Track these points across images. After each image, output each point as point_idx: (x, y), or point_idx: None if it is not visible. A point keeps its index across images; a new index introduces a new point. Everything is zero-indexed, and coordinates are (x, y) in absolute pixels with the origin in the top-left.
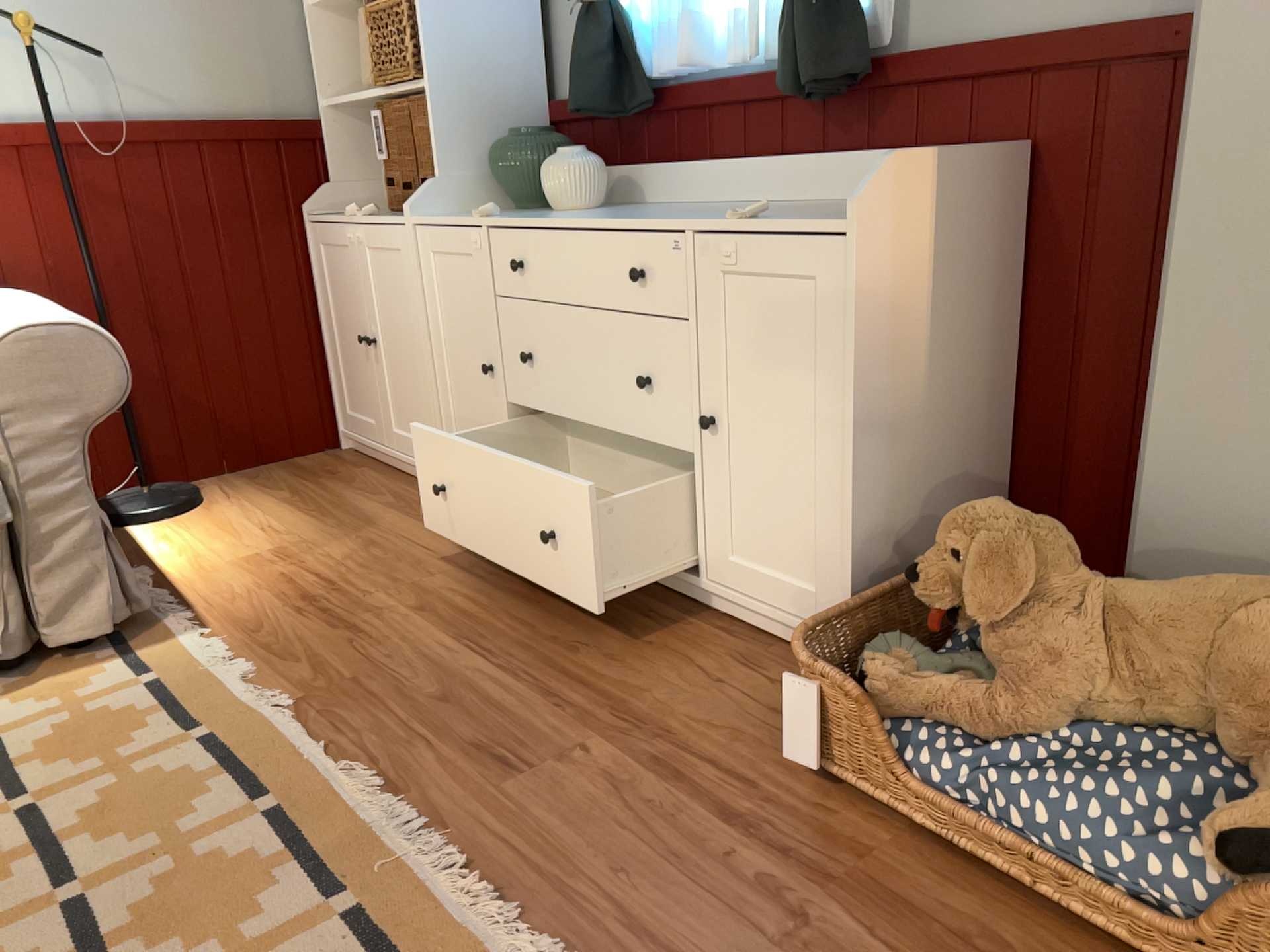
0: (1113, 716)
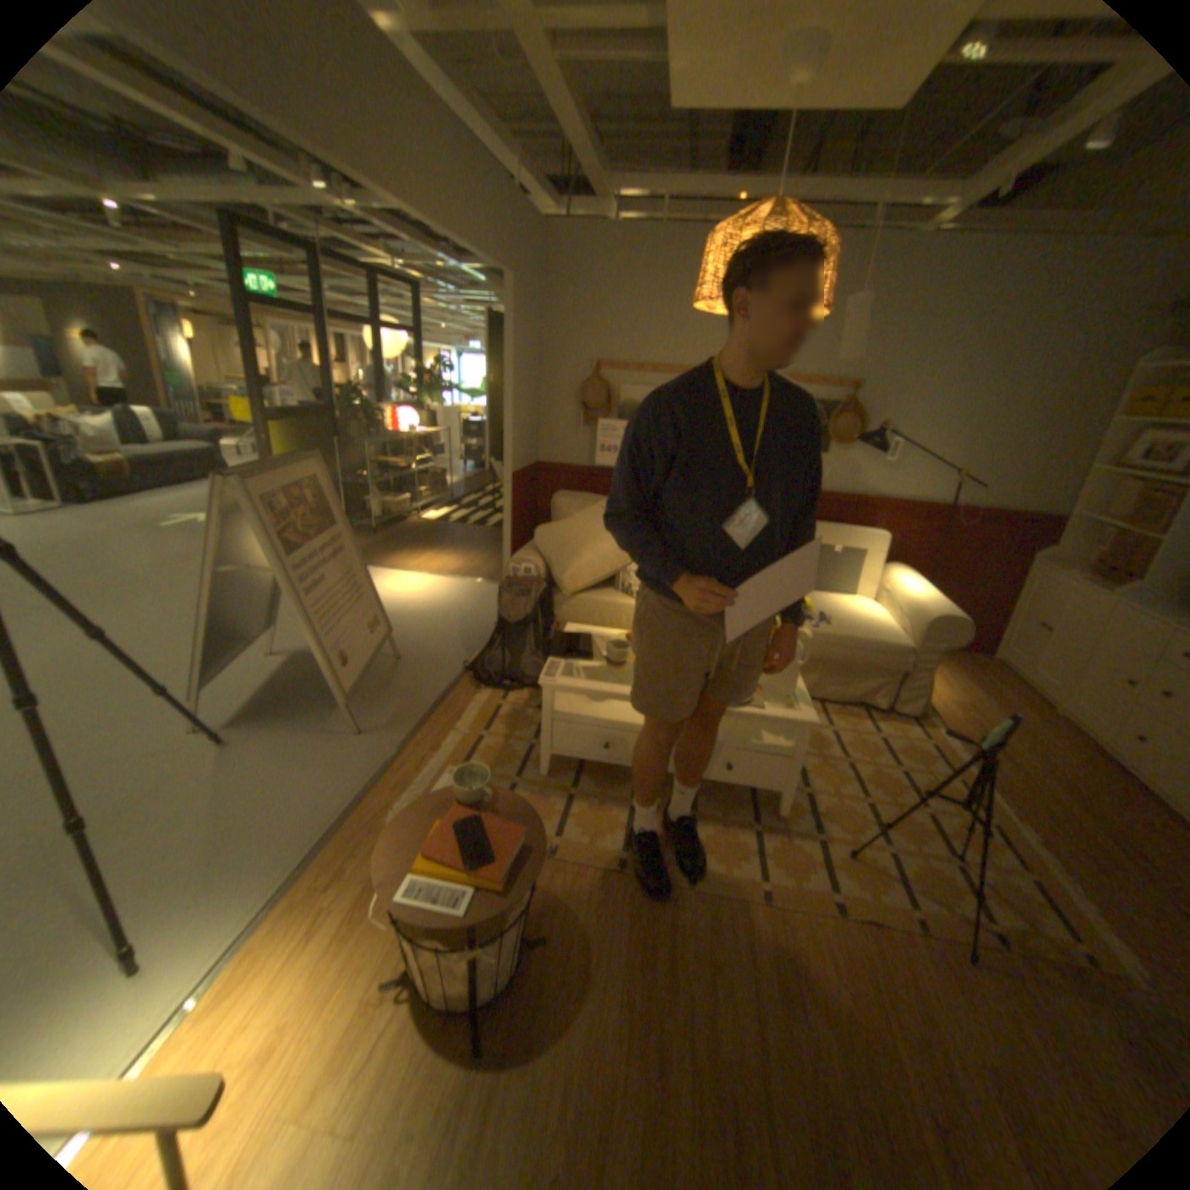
0: None
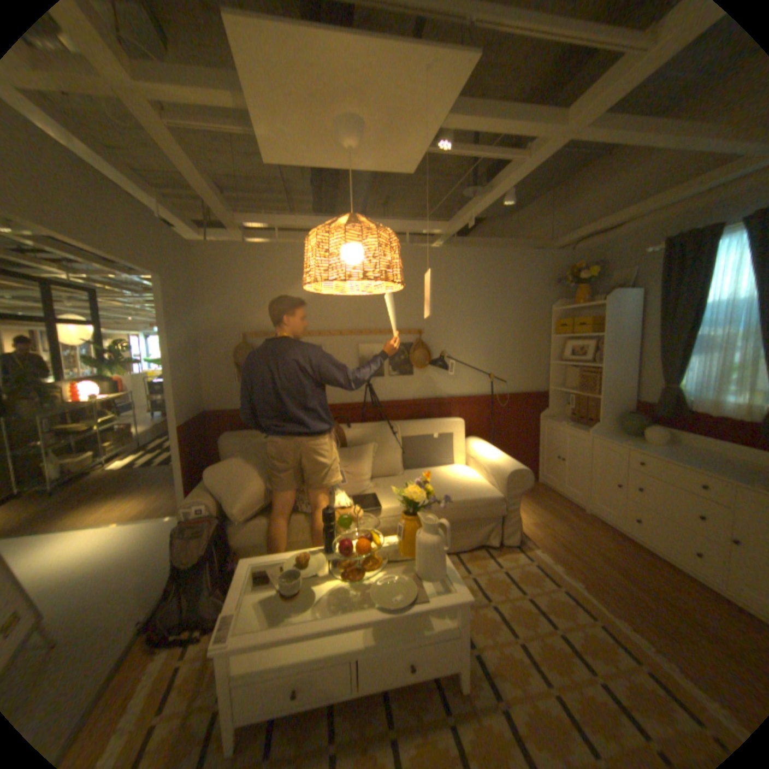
0: None
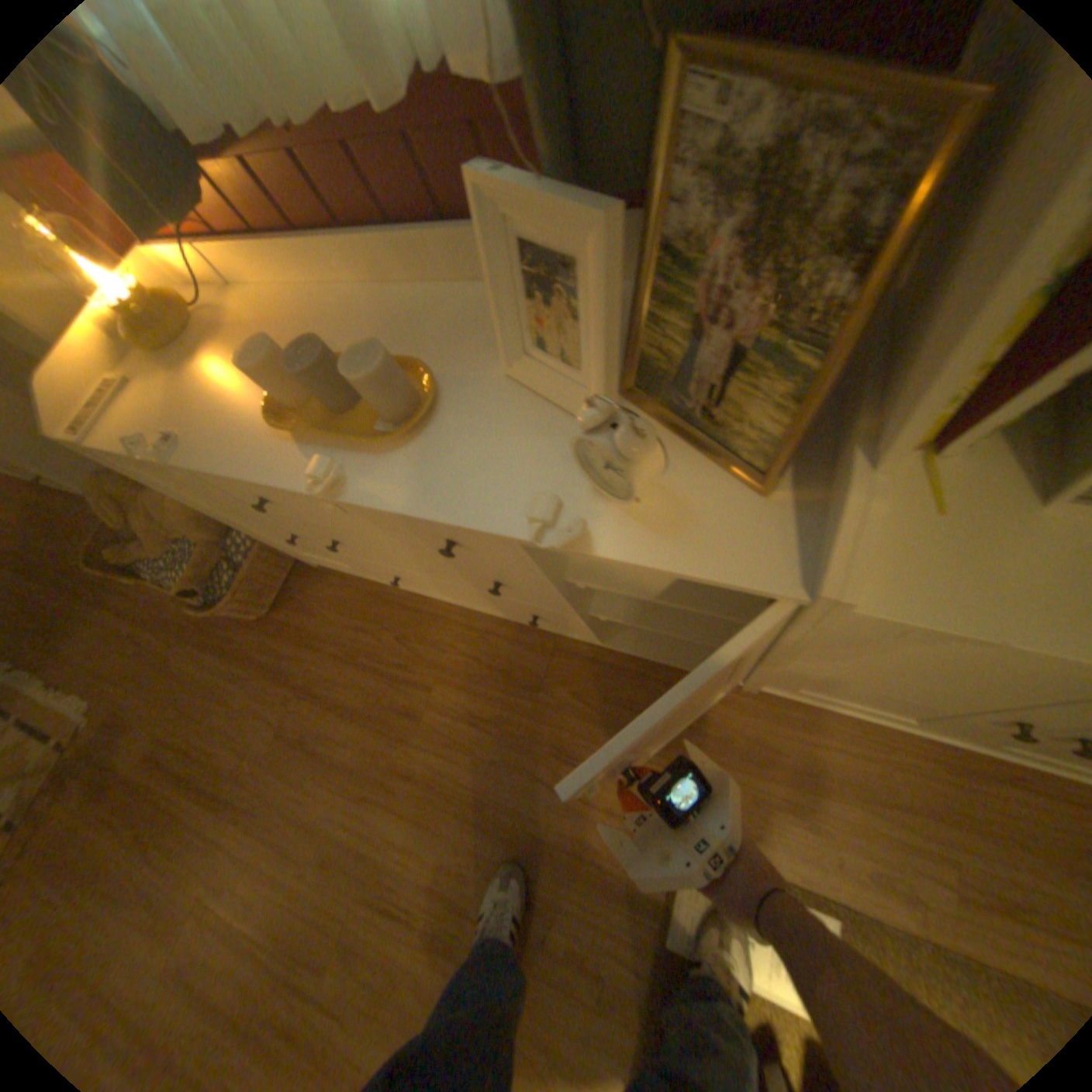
0: (175, 540)
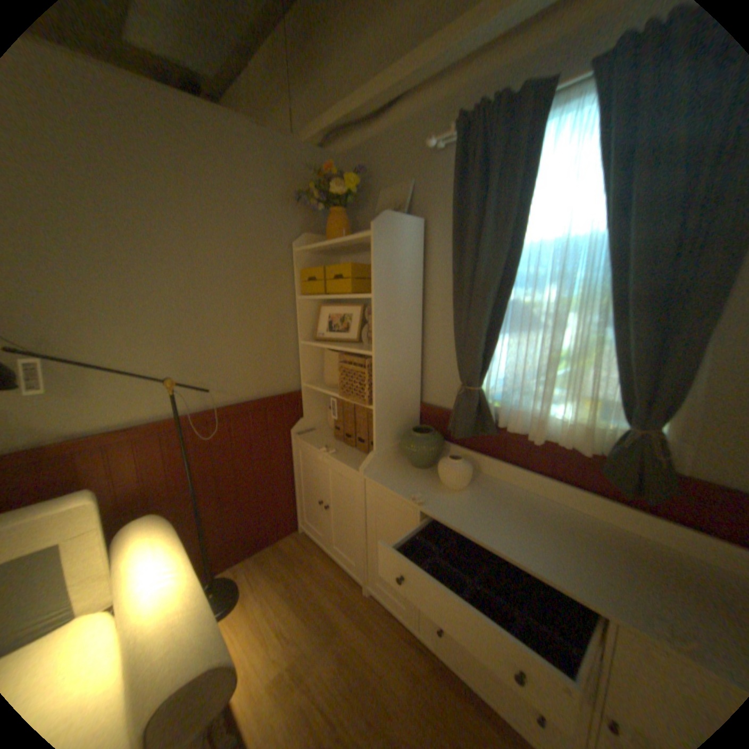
0: None
